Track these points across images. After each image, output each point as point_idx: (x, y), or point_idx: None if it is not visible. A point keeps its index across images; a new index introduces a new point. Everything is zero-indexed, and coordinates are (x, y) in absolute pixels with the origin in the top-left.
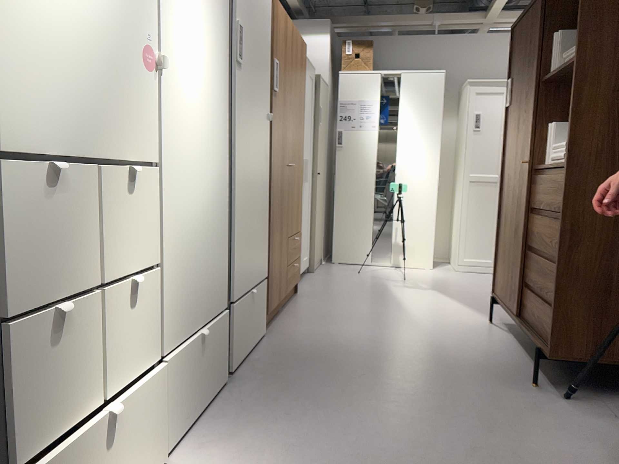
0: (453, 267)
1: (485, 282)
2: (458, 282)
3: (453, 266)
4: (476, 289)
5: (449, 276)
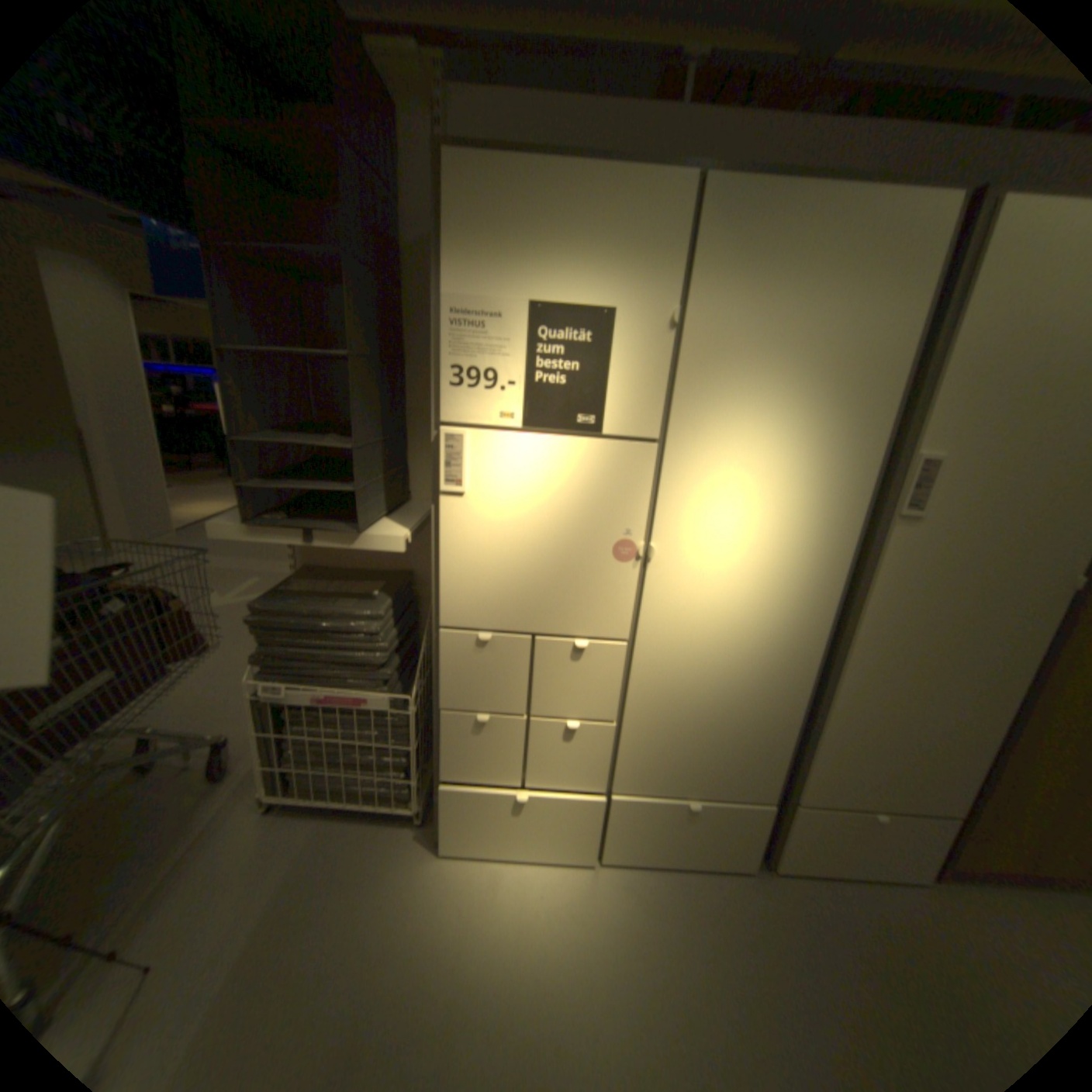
0: None
1: None
2: None
3: None
4: None
5: None
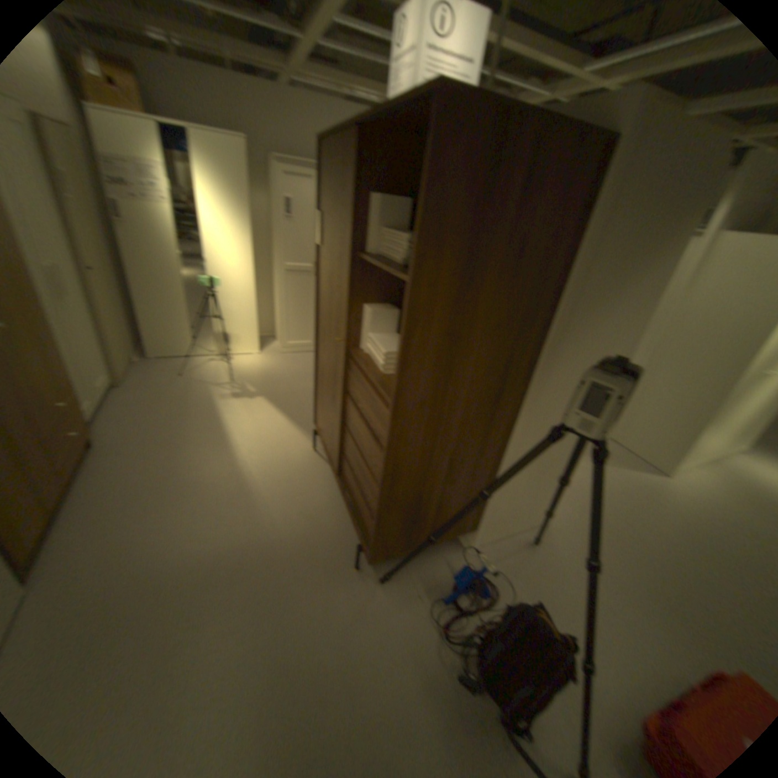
0: (281, 349)
1: (309, 372)
2: (286, 376)
3: (281, 347)
4: (302, 385)
5: (278, 366)
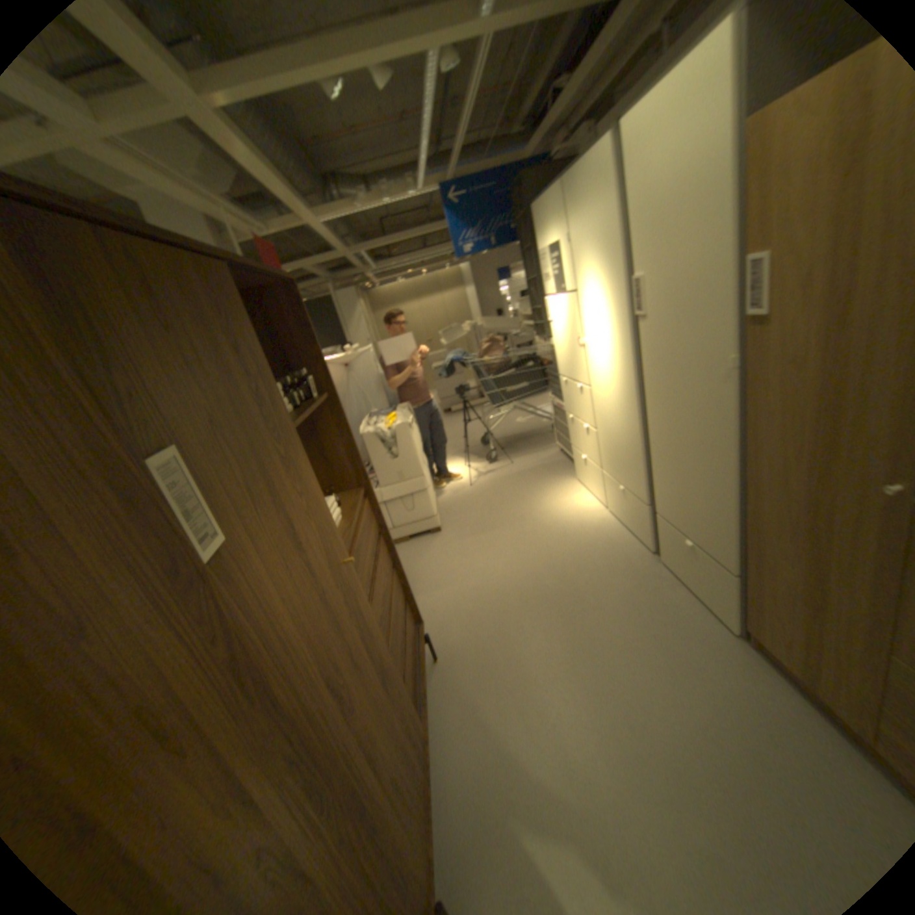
0: None
1: None
2: None
3: None
4: None
5: None
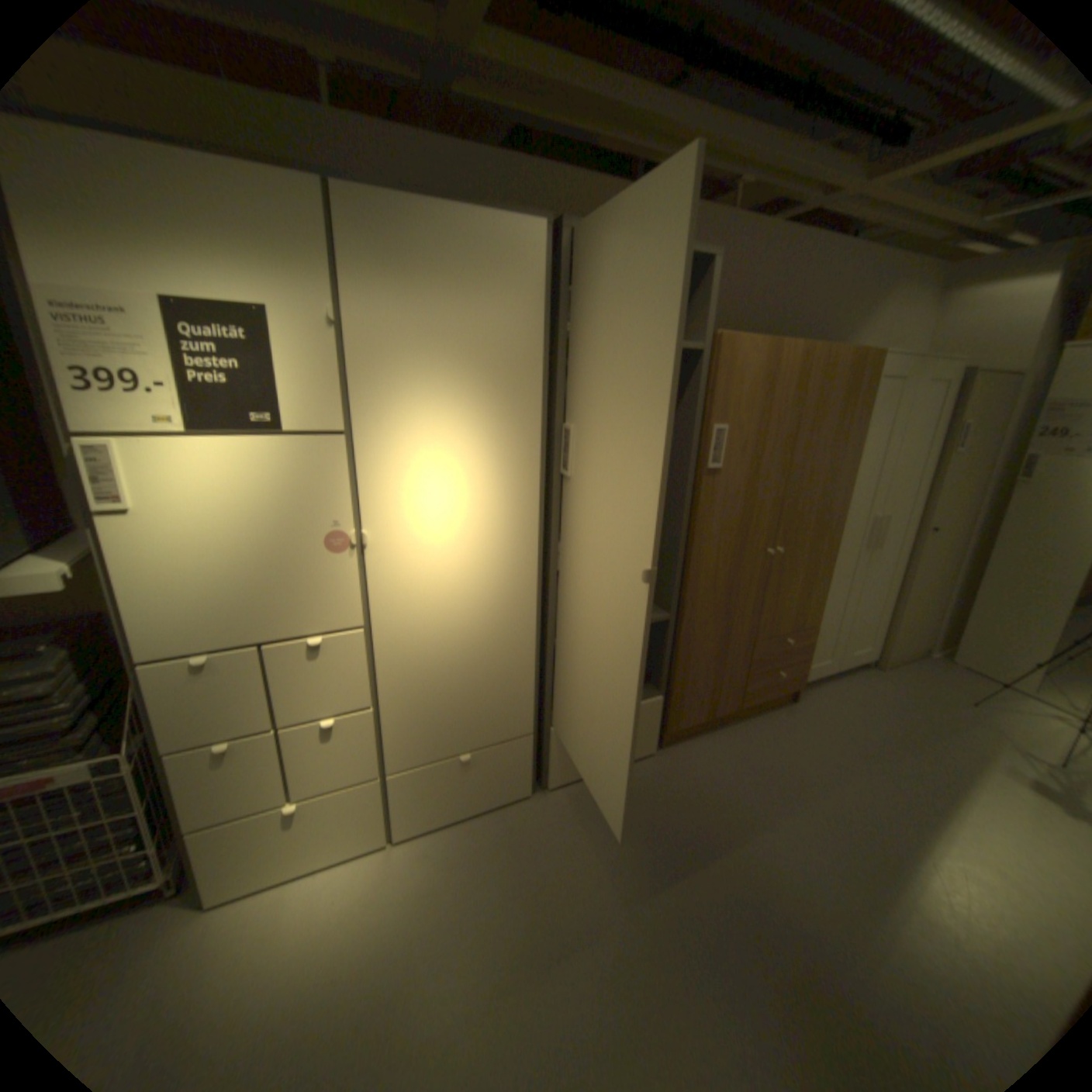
0: None
1: None
2: None
3: None
4: None
5: None
